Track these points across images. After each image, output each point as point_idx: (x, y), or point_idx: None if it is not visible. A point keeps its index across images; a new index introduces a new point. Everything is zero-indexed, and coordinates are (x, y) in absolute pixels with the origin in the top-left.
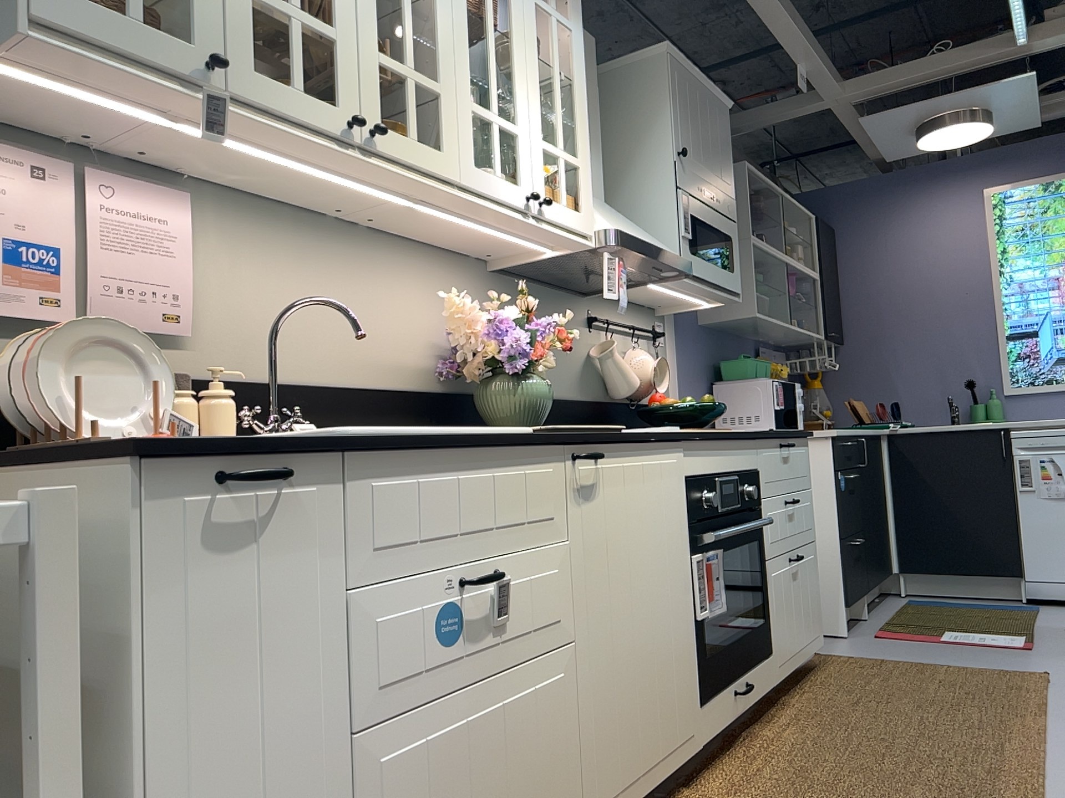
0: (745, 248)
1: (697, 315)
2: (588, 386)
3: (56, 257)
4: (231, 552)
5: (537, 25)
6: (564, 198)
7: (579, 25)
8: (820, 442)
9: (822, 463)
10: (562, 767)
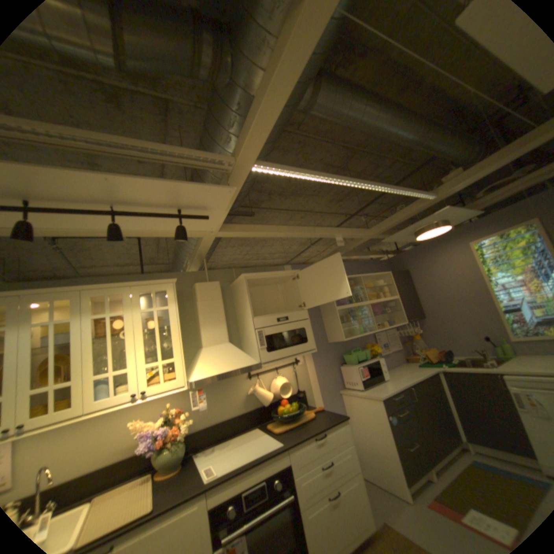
0: (339, 309)
1: (325, 340)
2: (248, 405)
3: None
4: None
5: (142, 320)
6: (162, 380)
7: (173, 303)
8: (378, 402)
9: (381, 412)
10: None
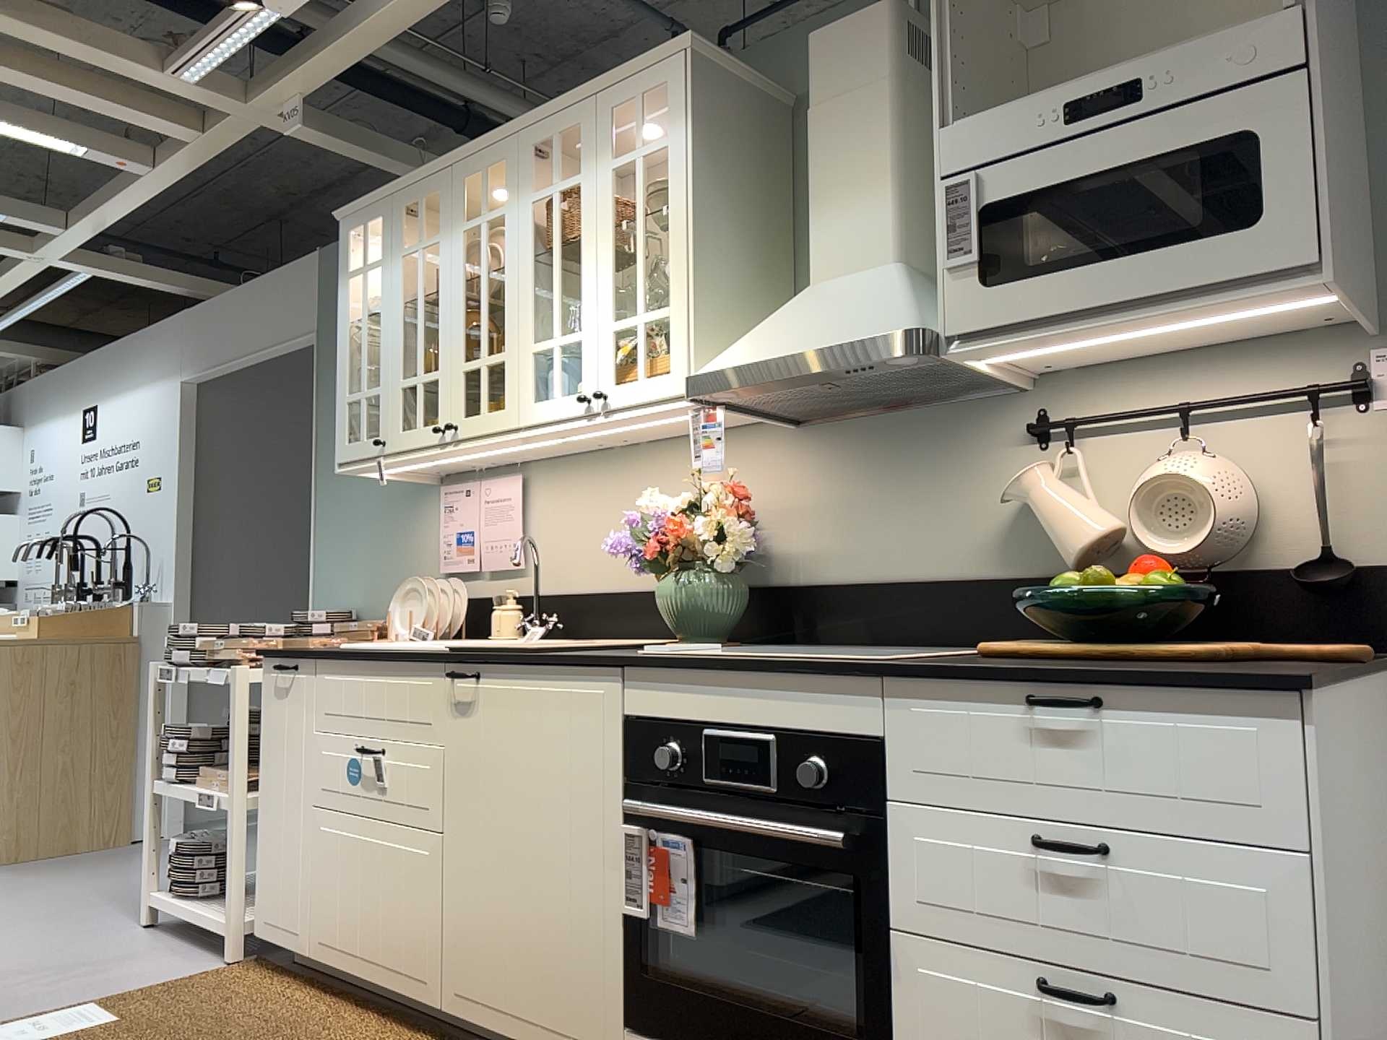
0: None
1: None
2: (1019, 552)
3: (471, 536)
4: (282, 699)
5: (610, 194)
6: (638, 369)
7: (678, 126)
8: None
9: None
10: (422, 926)
